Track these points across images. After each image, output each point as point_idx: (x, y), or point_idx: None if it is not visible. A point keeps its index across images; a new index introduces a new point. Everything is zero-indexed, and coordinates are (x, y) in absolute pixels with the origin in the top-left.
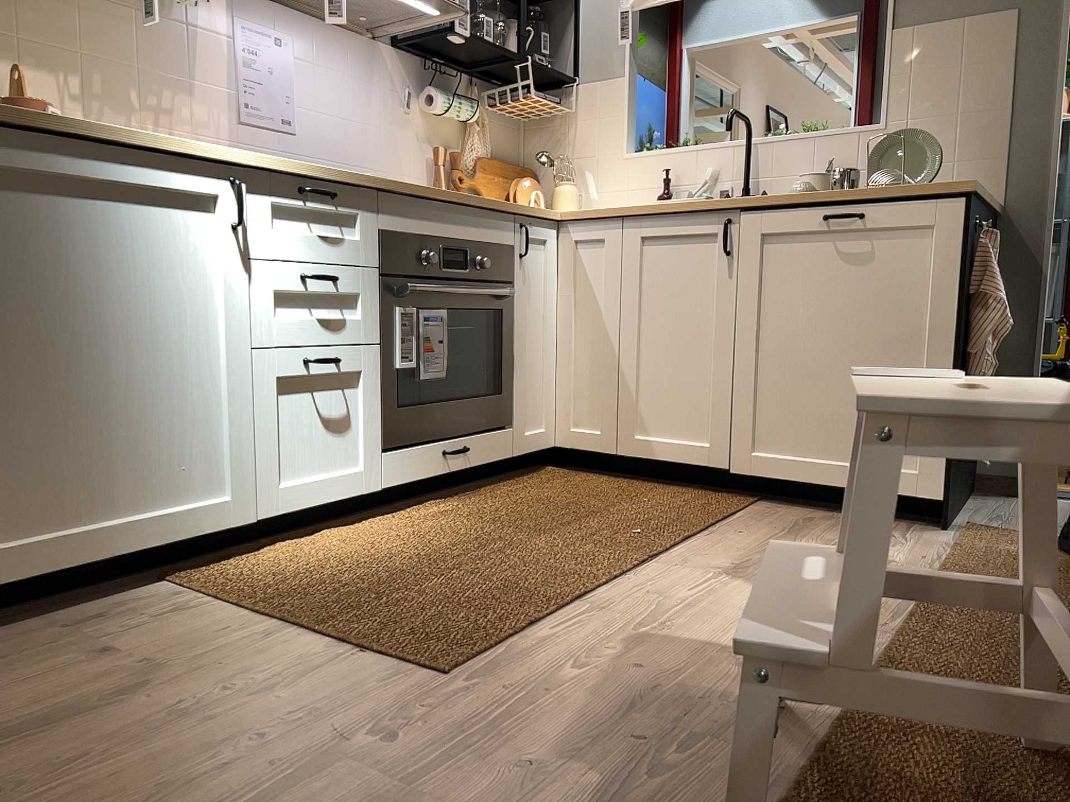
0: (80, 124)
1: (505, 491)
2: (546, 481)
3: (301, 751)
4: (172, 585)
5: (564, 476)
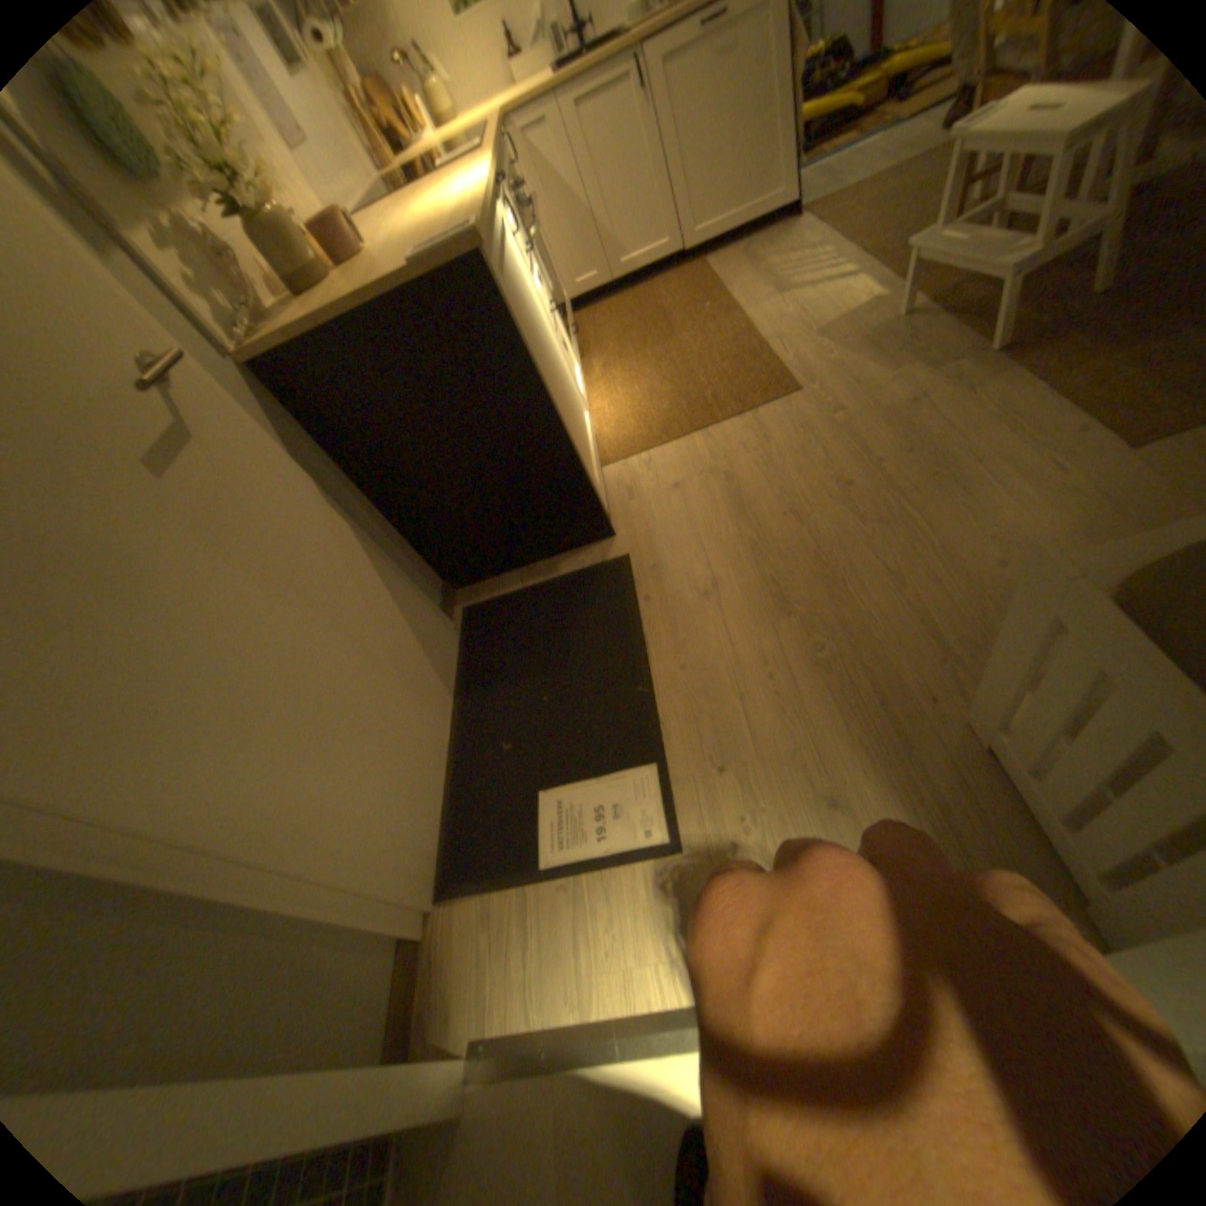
0: (484, 195)
1: (590, 339)
2: (591, 321)
3: (830, 429)
4: (616, 462)
5: (589, 313)
